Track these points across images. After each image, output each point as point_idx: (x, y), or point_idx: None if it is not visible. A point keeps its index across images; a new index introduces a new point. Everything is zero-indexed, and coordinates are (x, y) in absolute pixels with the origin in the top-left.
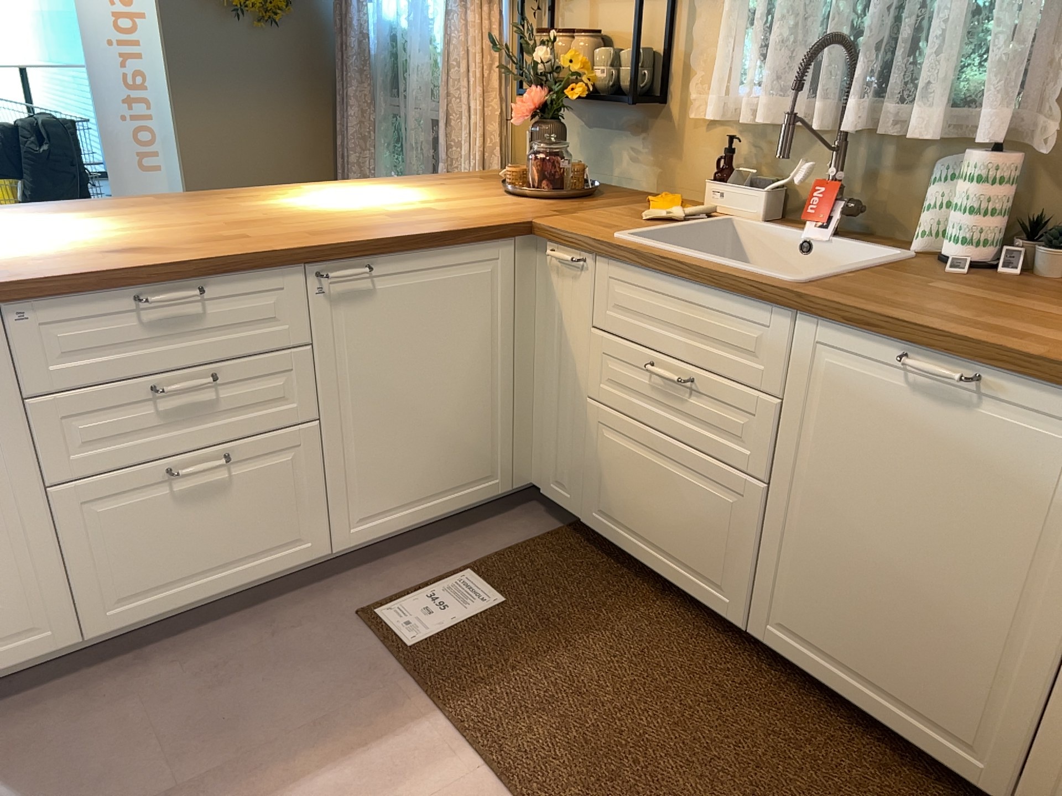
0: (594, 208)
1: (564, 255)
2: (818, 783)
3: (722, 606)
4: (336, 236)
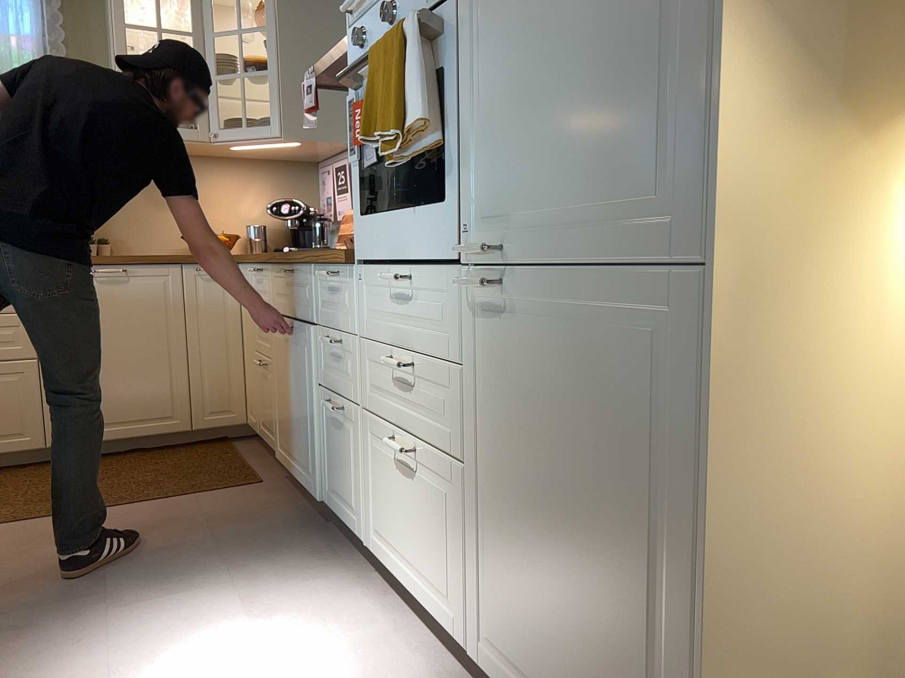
0: None
1: None
2: (130, 466)
3: (25, 445)
4: None
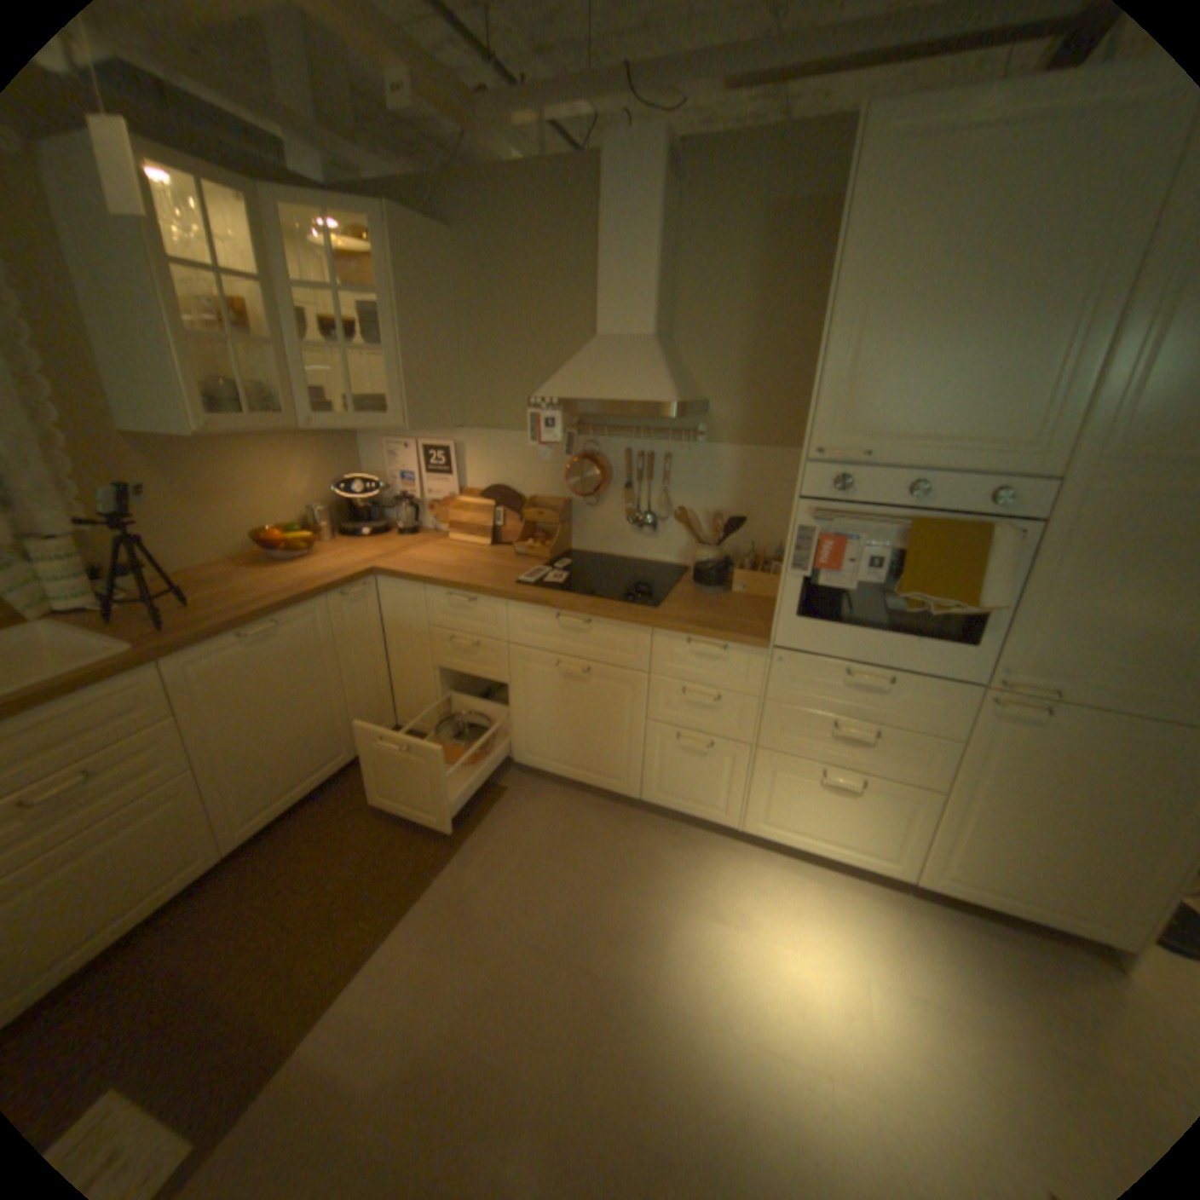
0: None
1: None
2: (336, 828)
3: (200, 871)
4: None
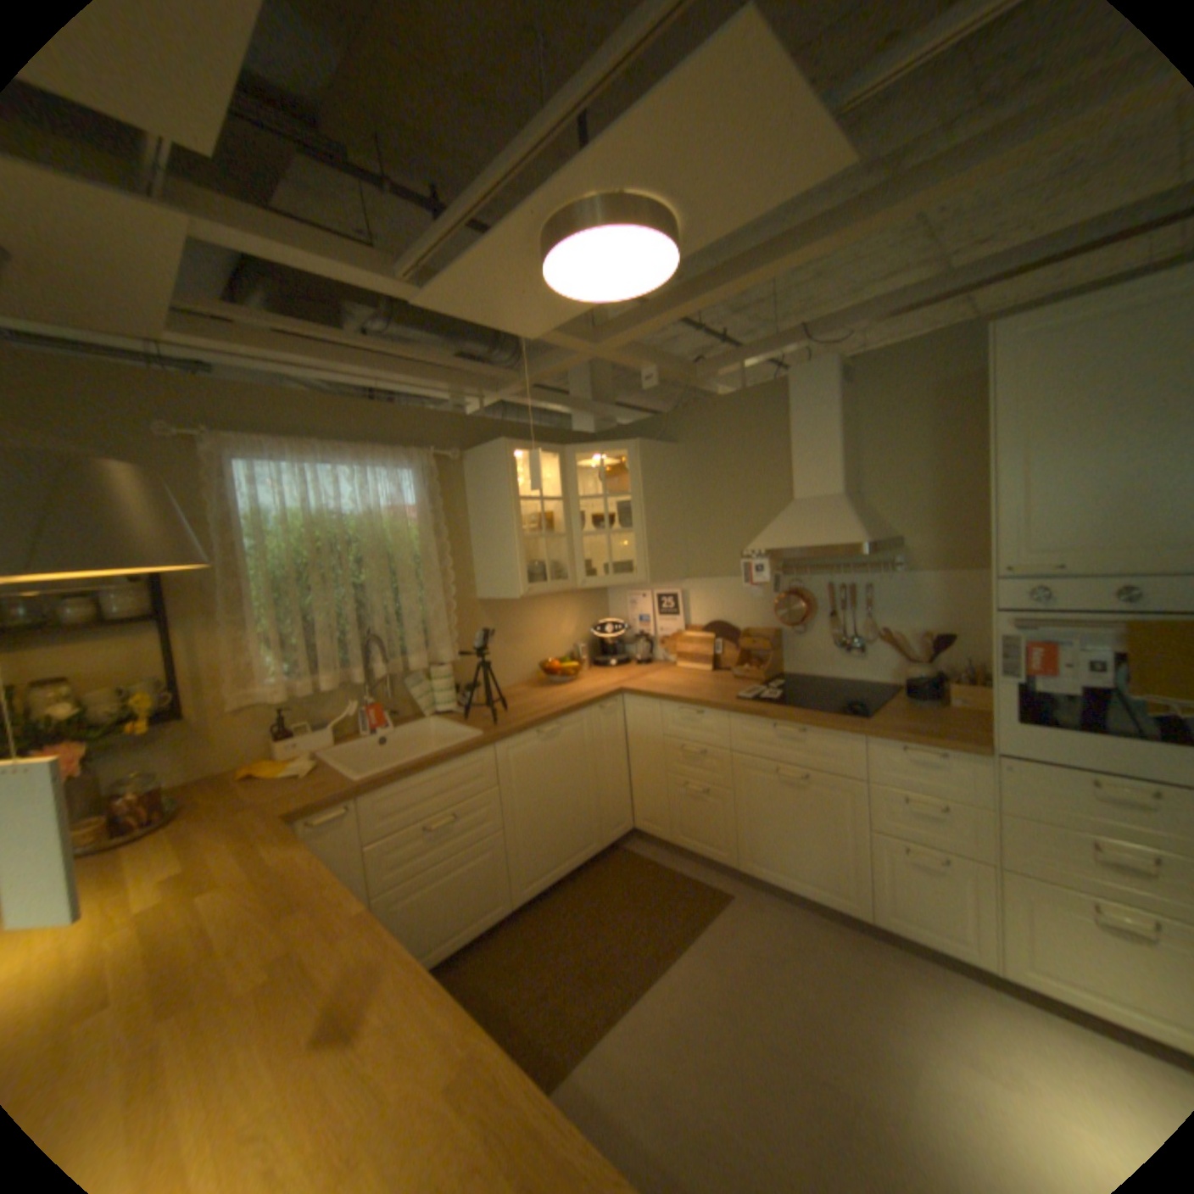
0: (232, 804)
1: (334, 819)
2: (589, 907)
3: (499, 917)
4: (306, 900)
